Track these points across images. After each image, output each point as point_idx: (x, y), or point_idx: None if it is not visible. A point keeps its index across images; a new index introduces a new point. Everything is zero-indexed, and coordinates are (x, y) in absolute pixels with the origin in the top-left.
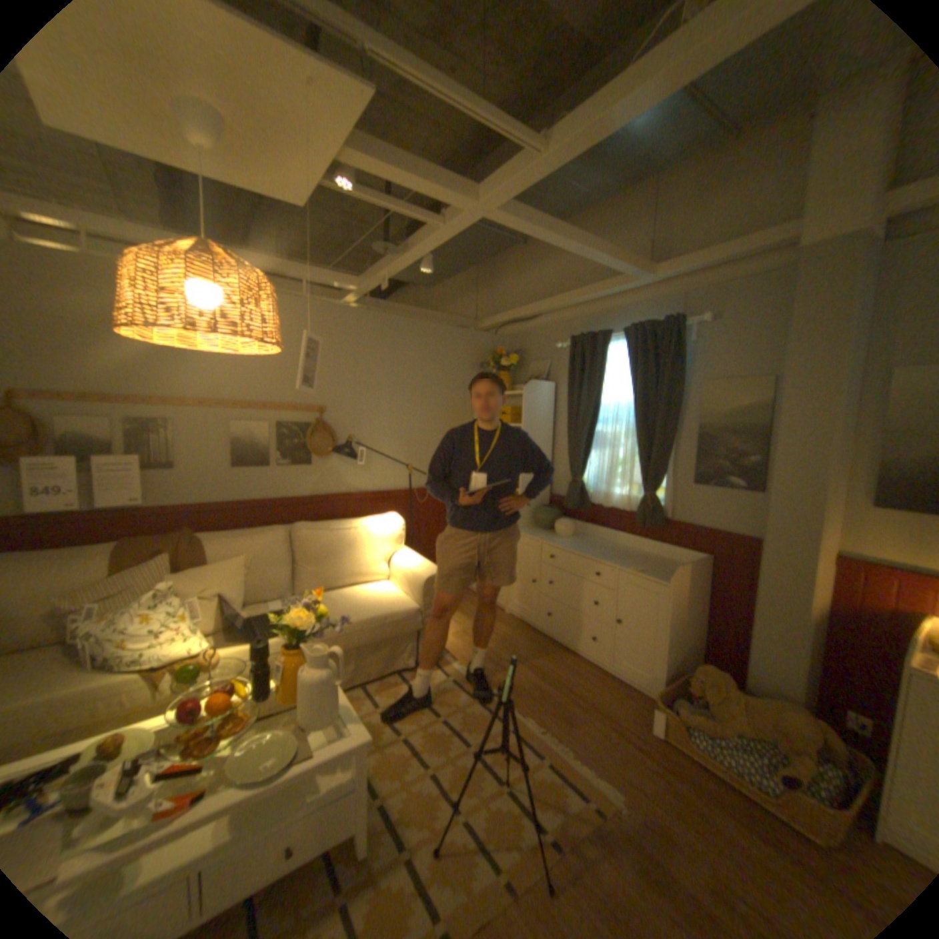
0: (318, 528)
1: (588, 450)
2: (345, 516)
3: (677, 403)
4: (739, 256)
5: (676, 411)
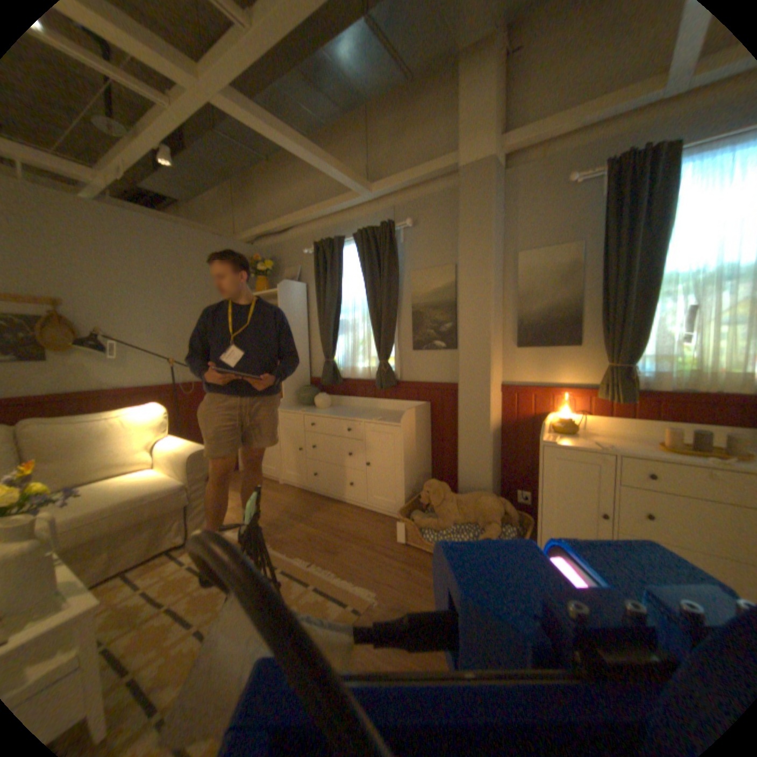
0: (54, 422)
1: (336, 335)
2: (97, 412)
3: (395, 289)
4: (426, 178)
5: (395, 295)
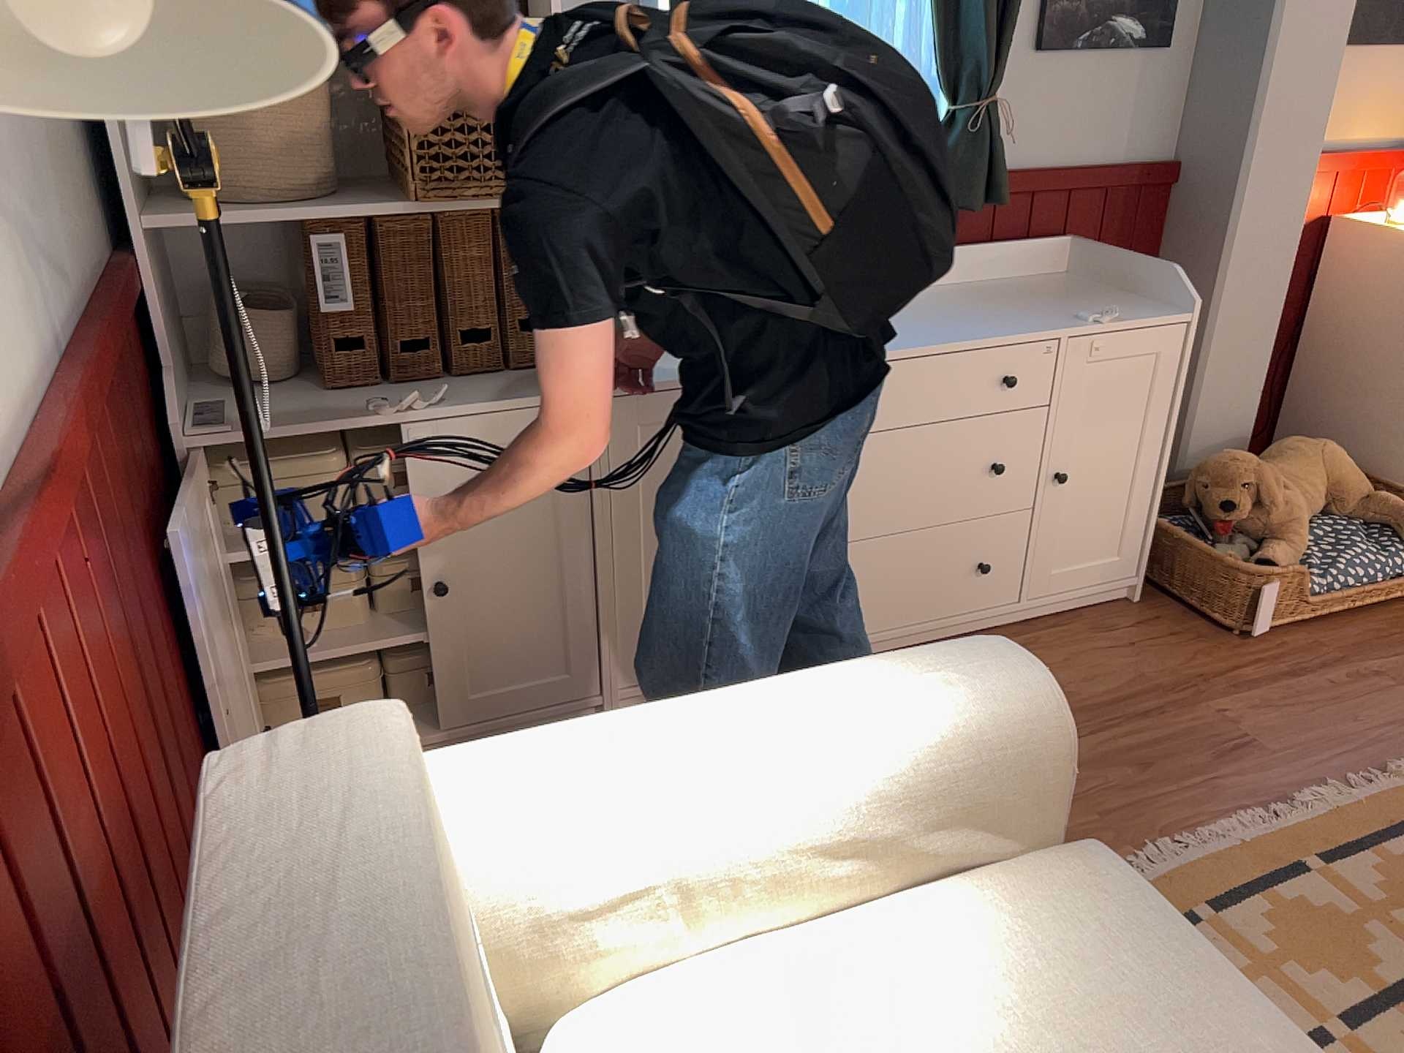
0: None
1: None
2: None
3: None
4: None
5: None
